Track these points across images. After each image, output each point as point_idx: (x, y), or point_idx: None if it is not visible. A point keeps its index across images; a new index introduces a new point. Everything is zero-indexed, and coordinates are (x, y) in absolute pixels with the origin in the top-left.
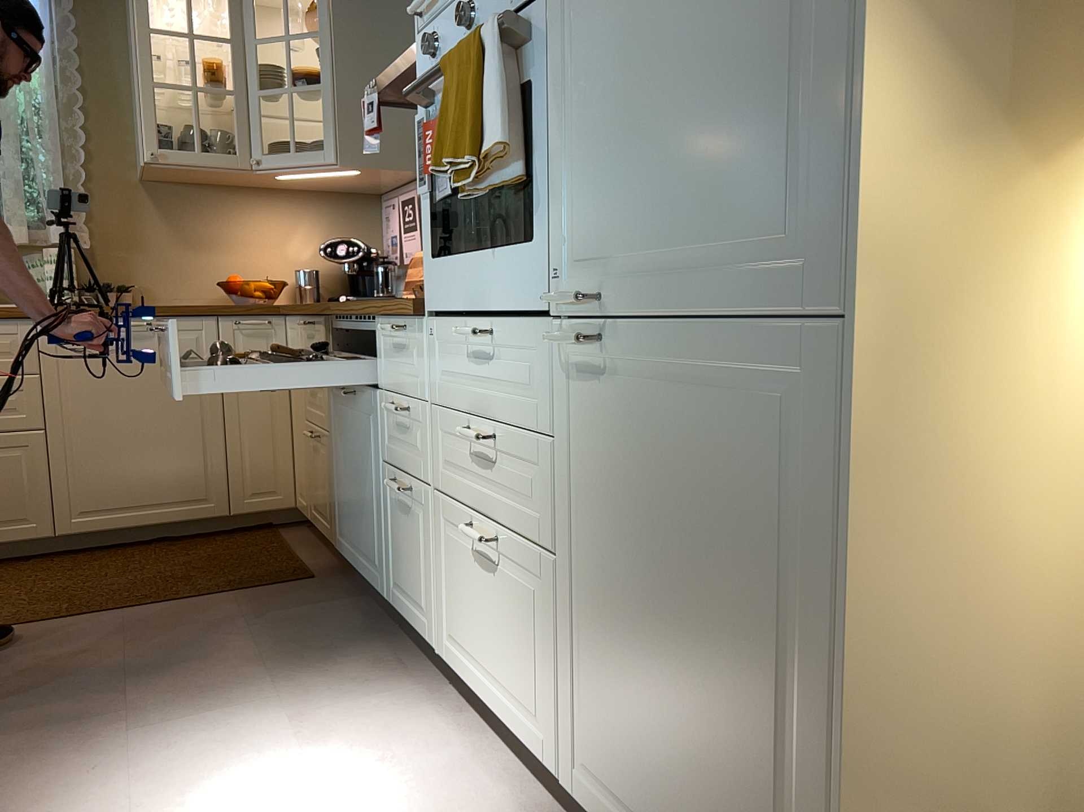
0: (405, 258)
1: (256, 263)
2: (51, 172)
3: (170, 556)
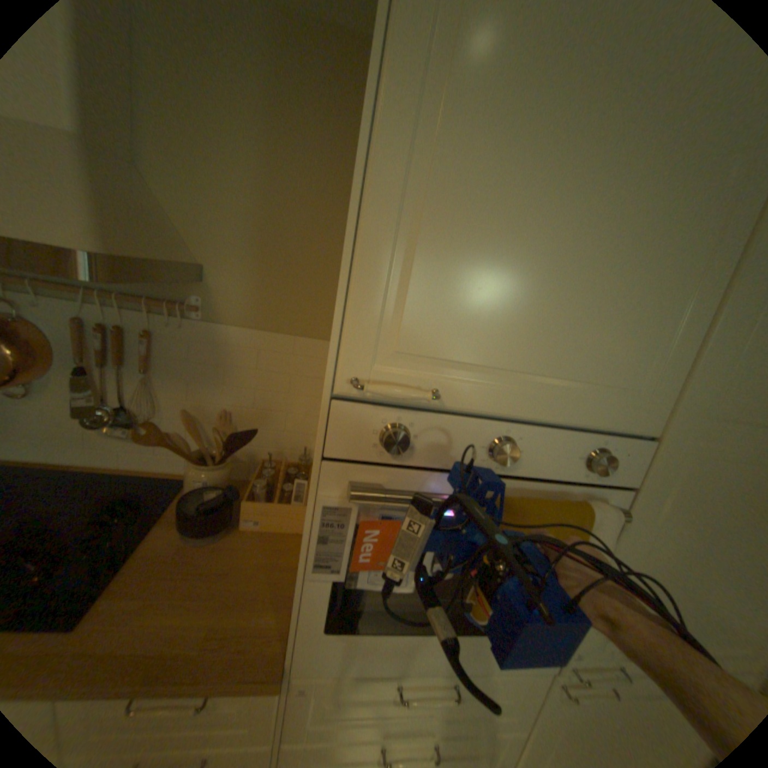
0: None
1: None
2: None
3: None
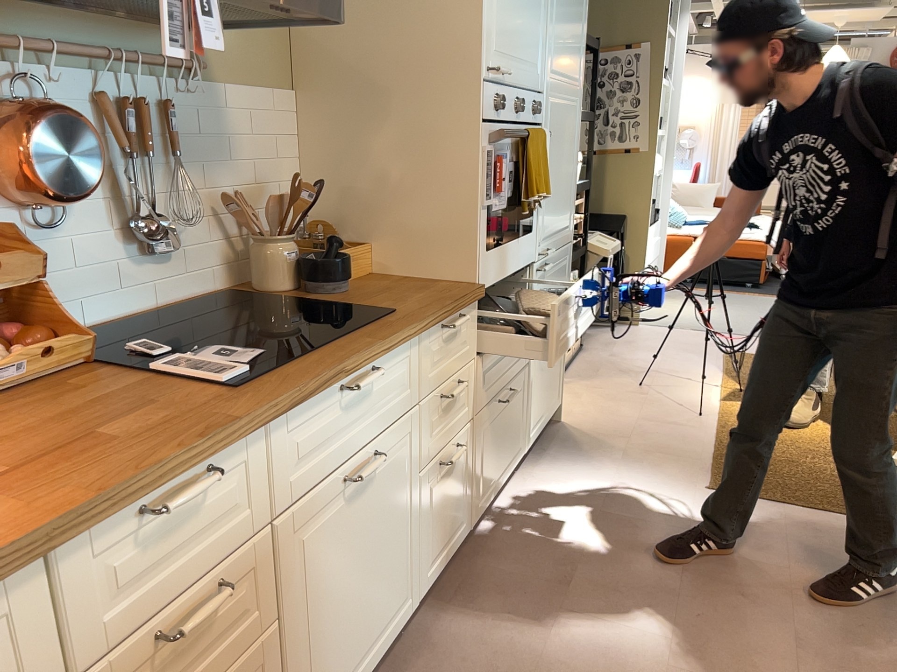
0: None
1: None
2: None
3: None
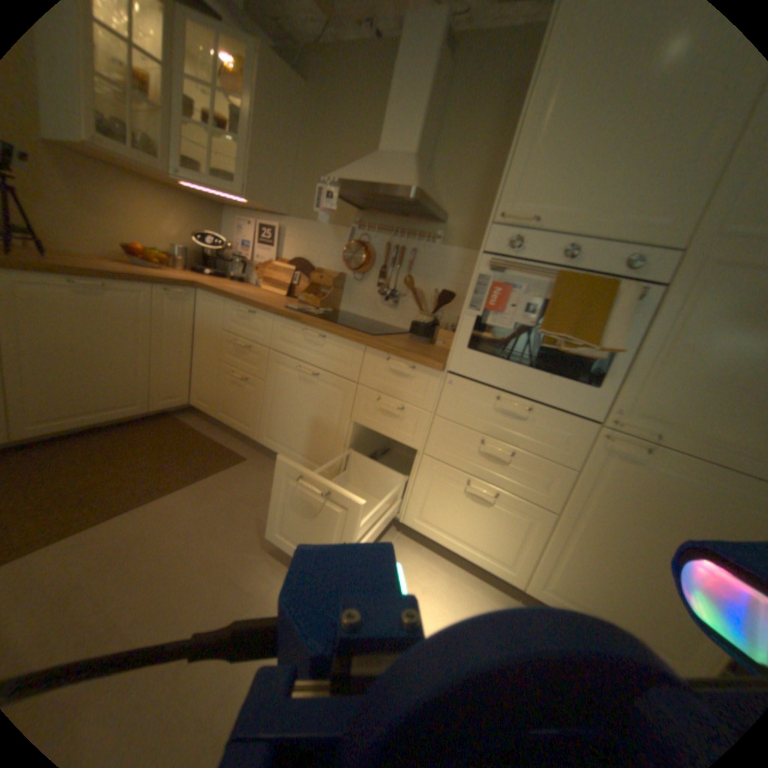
0: (255, 259)
1: (139, 233)
2: None
3: (118, 446)
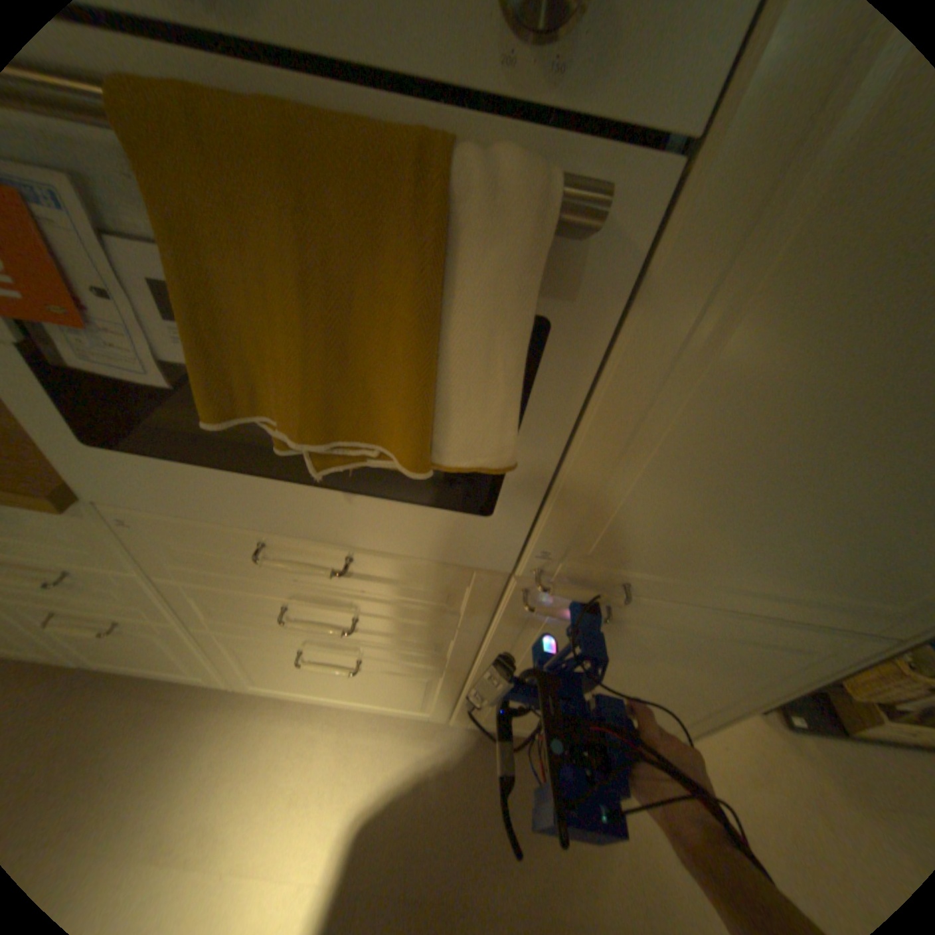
0: None
1: None
2: None
3: None
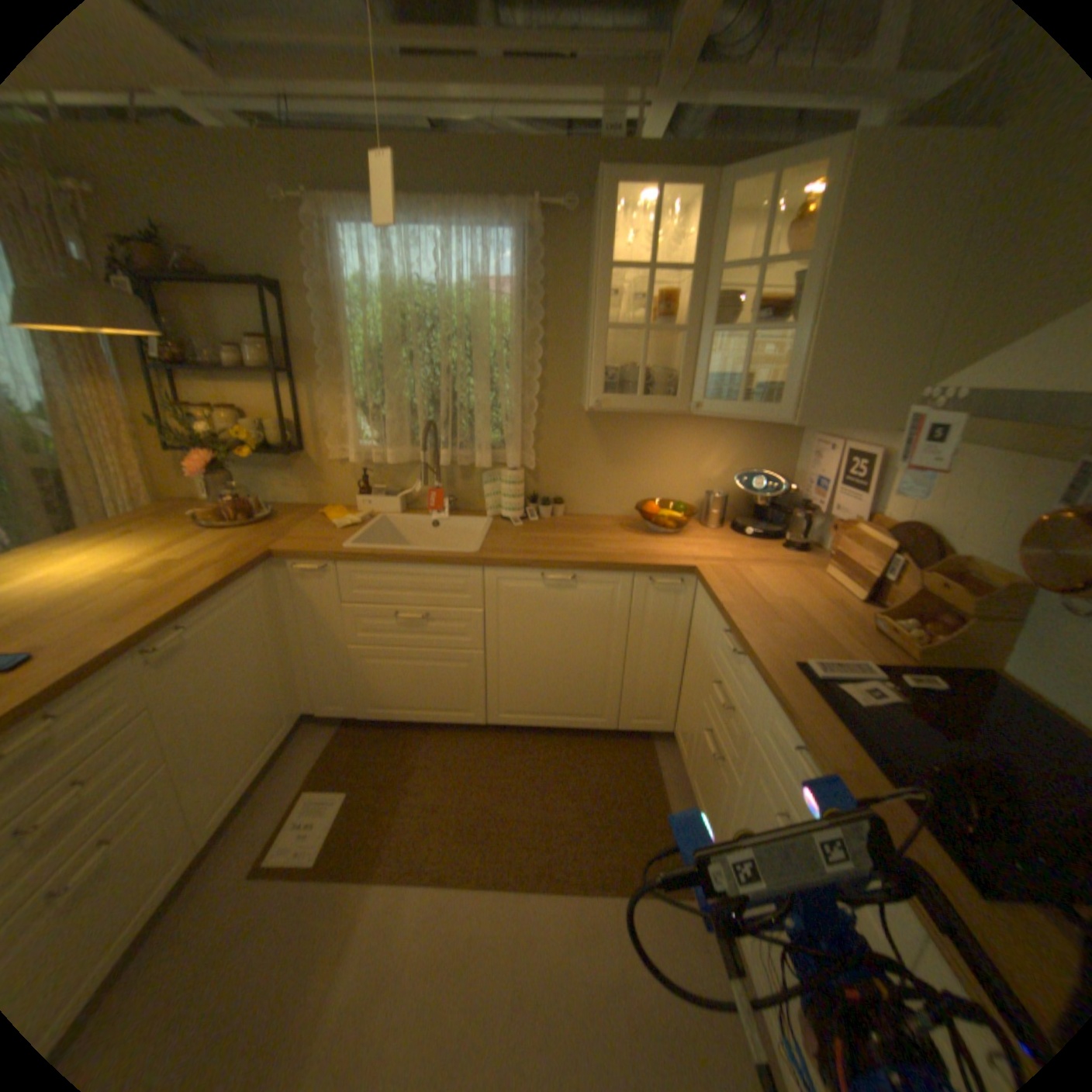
0: (835, 512)
1: (670, 482)
2: (512, 406)
3: (567, 770)
